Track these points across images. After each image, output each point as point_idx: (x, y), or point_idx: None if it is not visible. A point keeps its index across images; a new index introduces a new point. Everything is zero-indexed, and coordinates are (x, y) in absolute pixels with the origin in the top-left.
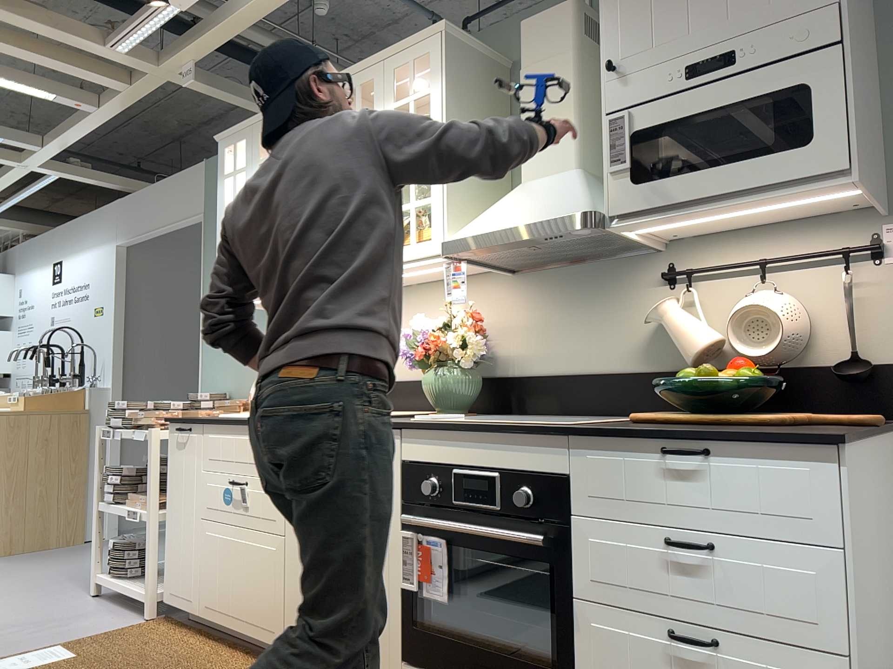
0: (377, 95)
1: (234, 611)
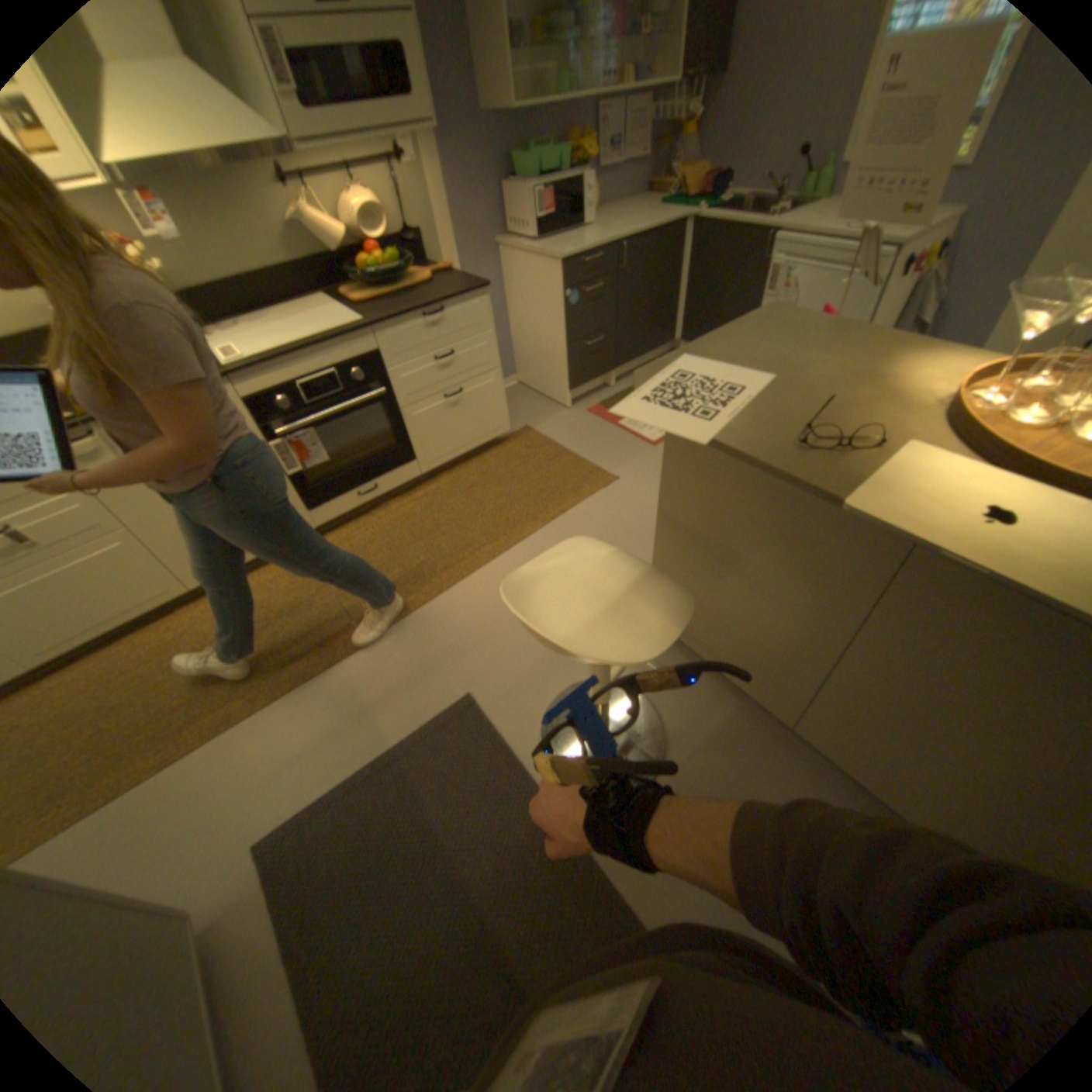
0: None
1: (95, 621)
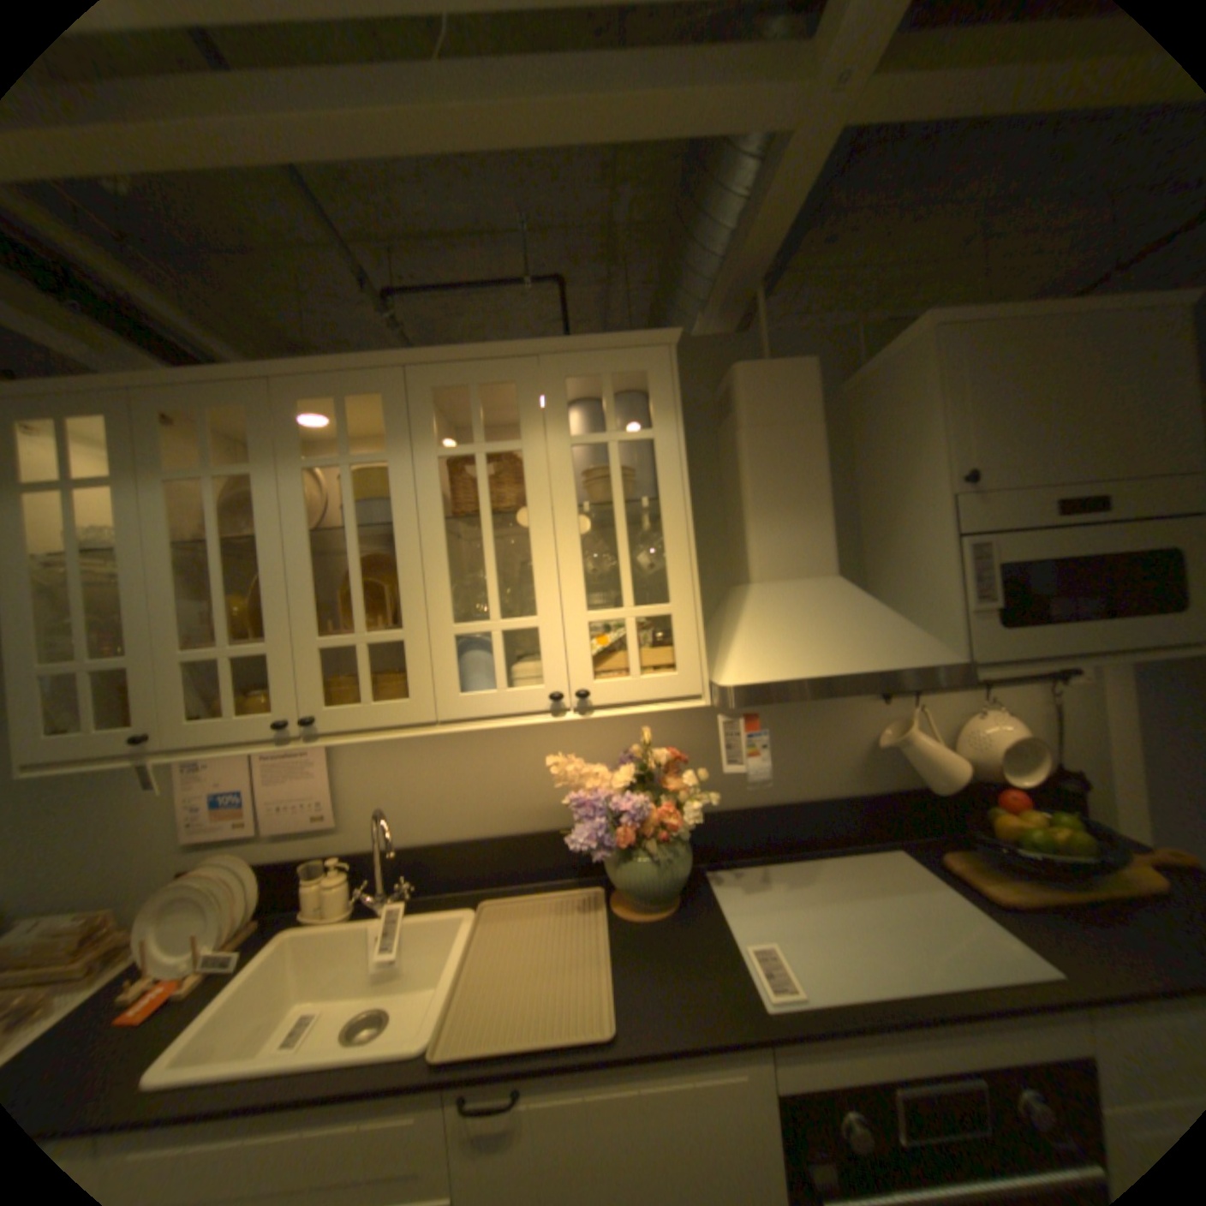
0: (529, 410)
1: None
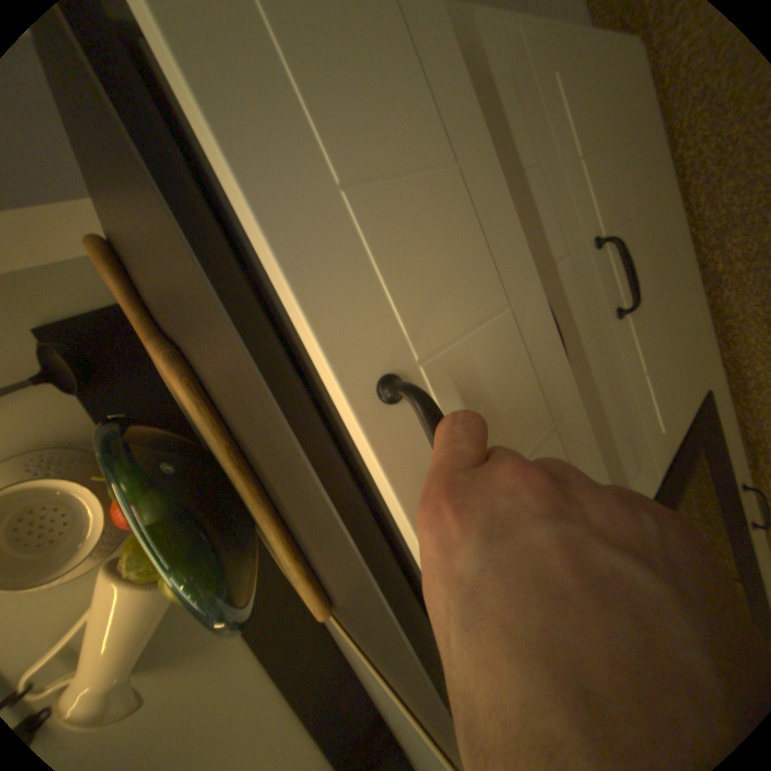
0: None
1: None
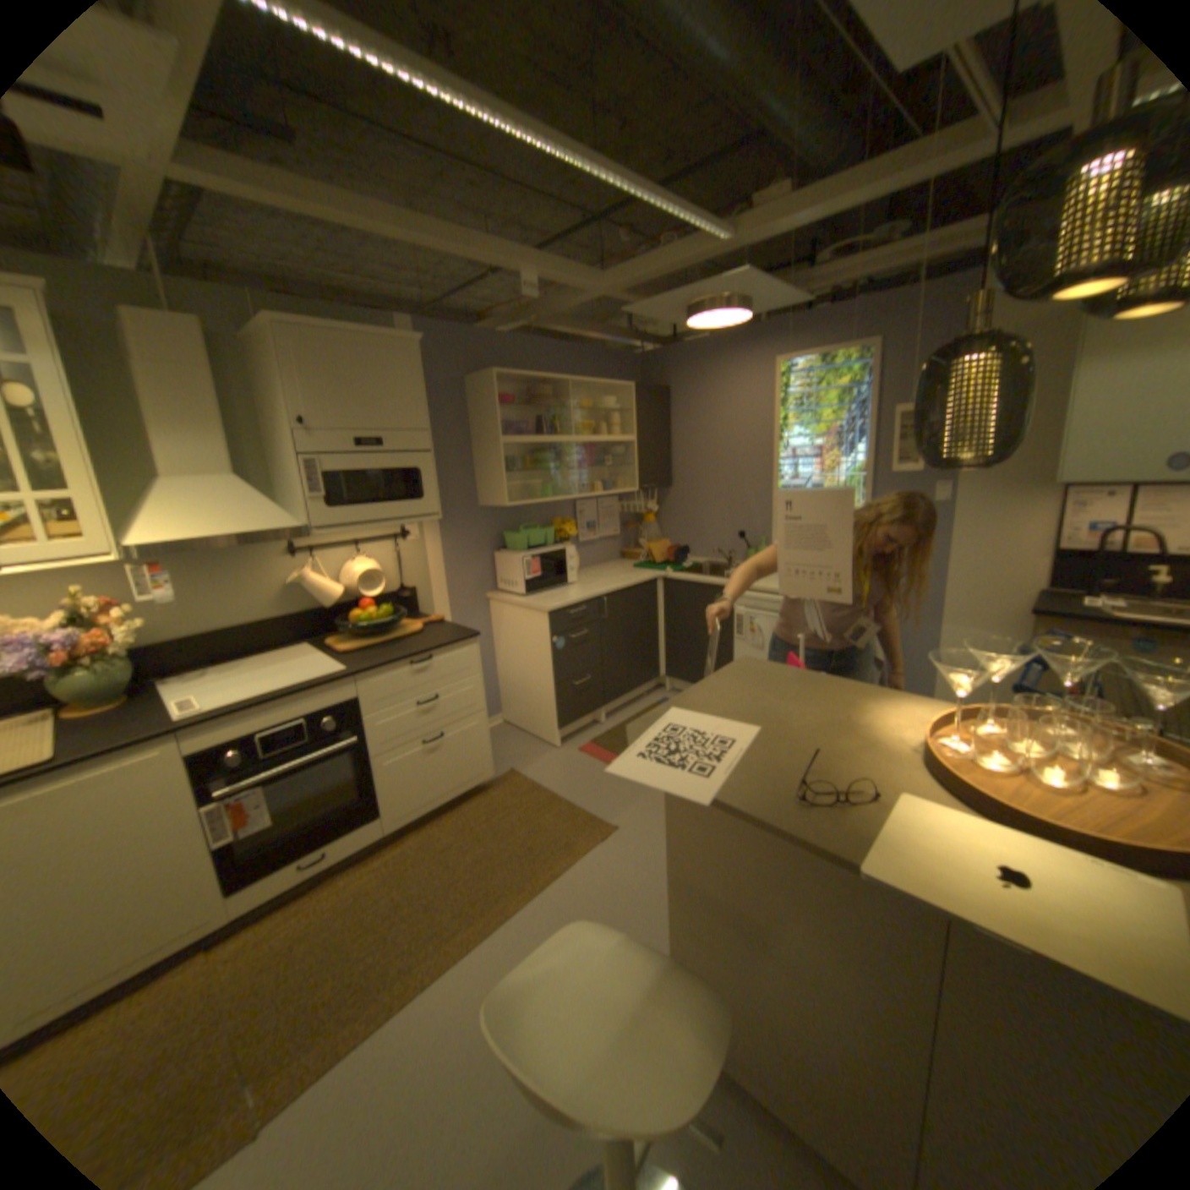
0: None
1: None
